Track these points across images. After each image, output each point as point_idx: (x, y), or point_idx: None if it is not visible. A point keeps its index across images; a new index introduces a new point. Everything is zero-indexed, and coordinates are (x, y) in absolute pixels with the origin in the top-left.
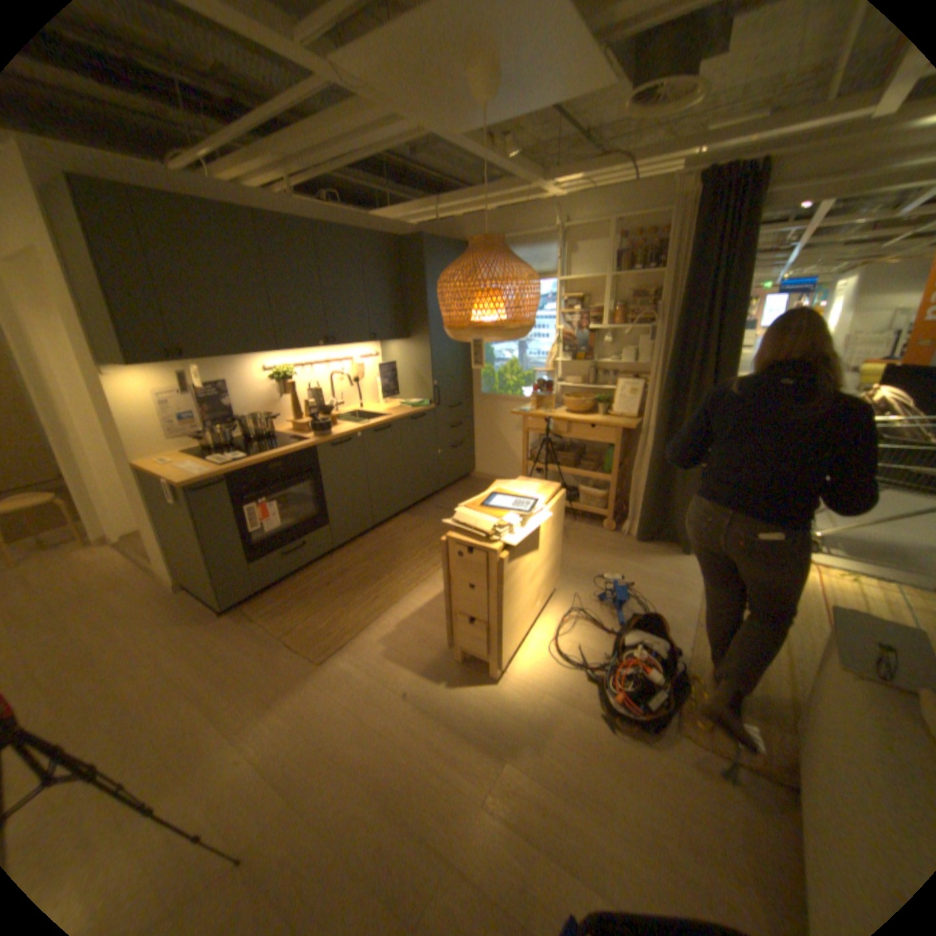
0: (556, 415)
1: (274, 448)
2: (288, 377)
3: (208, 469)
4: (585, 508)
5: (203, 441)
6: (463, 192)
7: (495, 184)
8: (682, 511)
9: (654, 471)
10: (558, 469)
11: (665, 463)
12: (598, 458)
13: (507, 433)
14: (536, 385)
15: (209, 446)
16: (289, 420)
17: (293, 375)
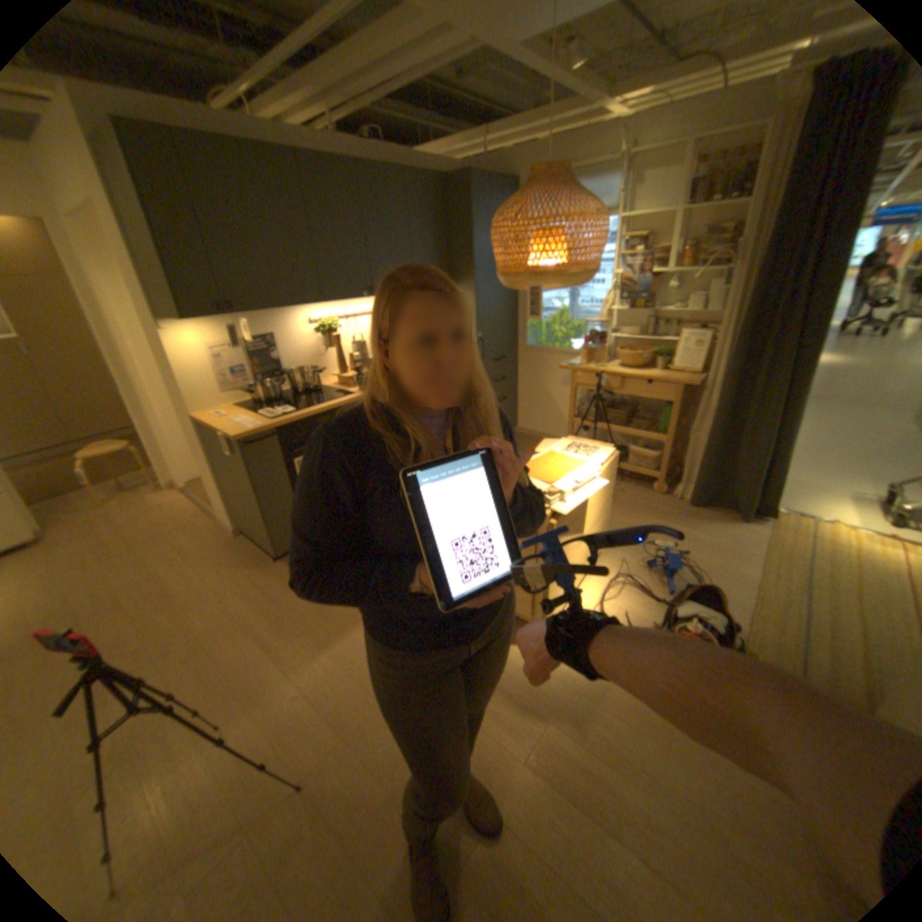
0: (608, 370)
1: (322, 403)
2: (333, 330)
3: (260, 423)
4: (635, 469)
5: (255, 395)
6: (516, 118)
7: (552, 106)
8: (746, 476)
9: (718, 433)
10: (608, 427)
11: (730, 424)
12: (652, 417)
13: (553, 388)
14: (588, 336)
15: (261, 400)
16: (336, 374)
17: (338, 328)
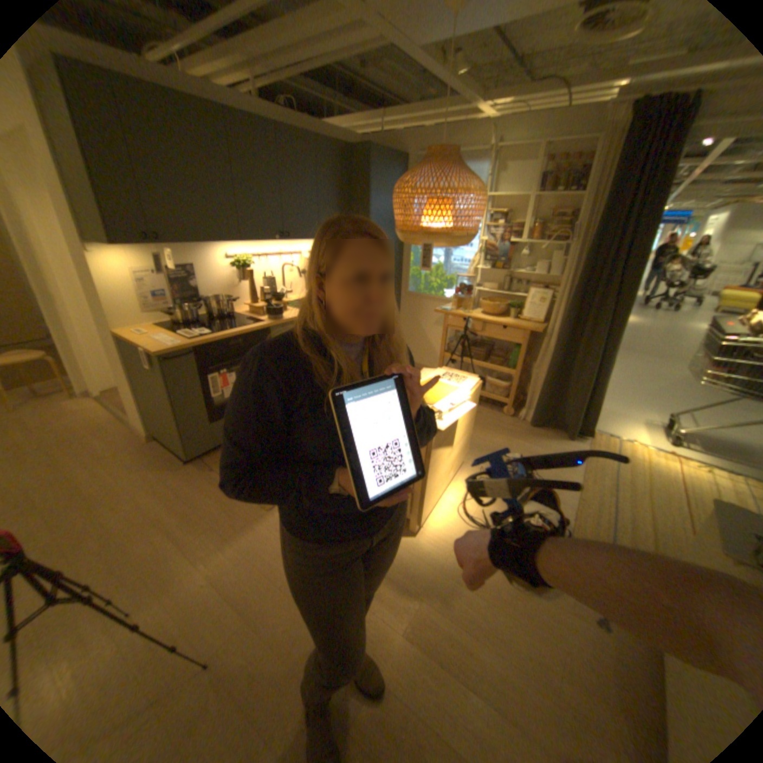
0: (473, 316)
1: (234, 327)
2: (246, 266)
3: (178, 342)
4: (490, 396)
5: (172, 317)
6: (408, 107)
7: (438, 101)
8: (573, 405)
9: (554, 370)
10: (470, 361)
11: (562, 364)
12: (504, 355)
13: (427, 327)
14: (457, 288)
15: (178, 322)
16: (246, 304)
17: (250, 264)
